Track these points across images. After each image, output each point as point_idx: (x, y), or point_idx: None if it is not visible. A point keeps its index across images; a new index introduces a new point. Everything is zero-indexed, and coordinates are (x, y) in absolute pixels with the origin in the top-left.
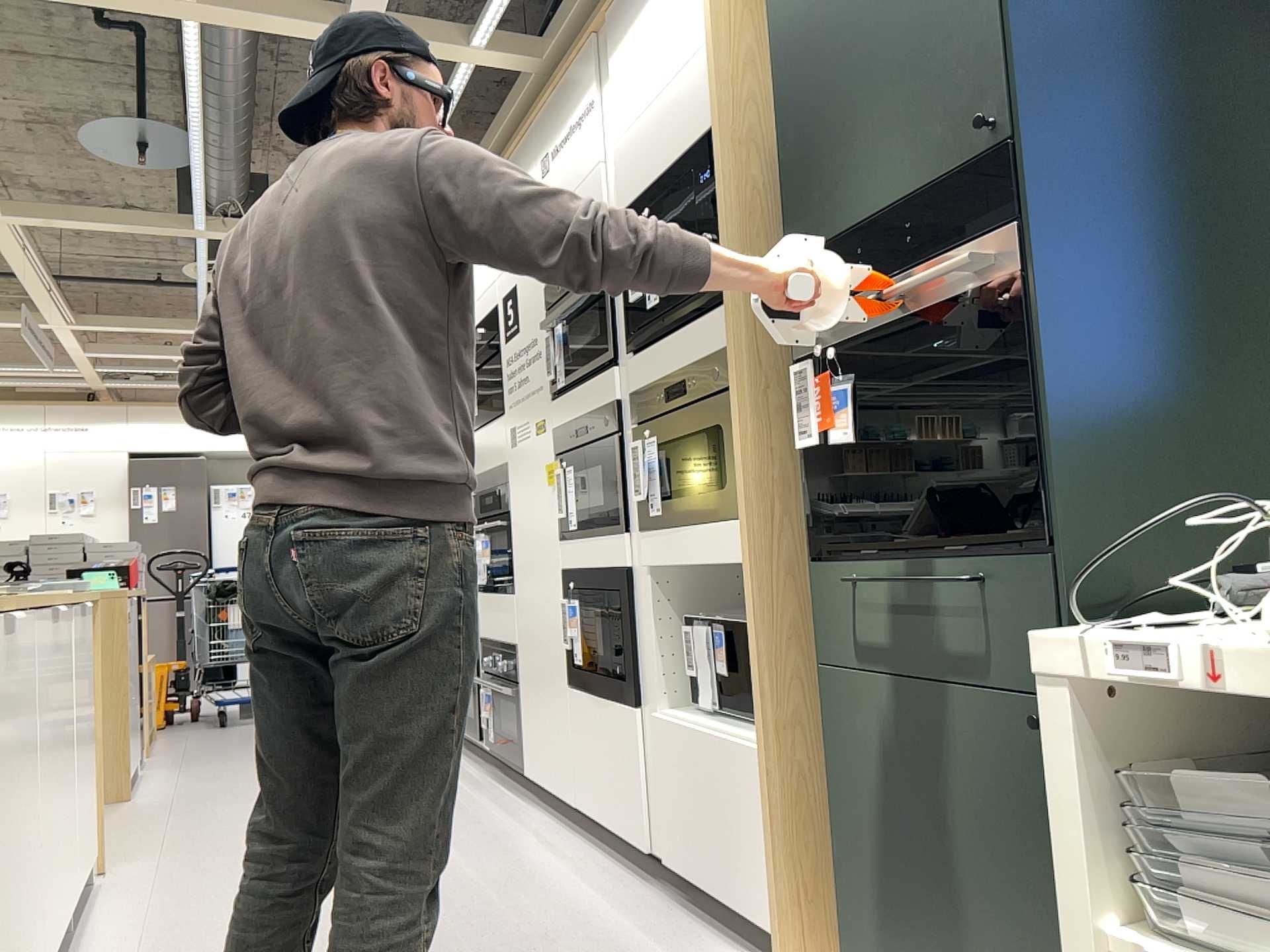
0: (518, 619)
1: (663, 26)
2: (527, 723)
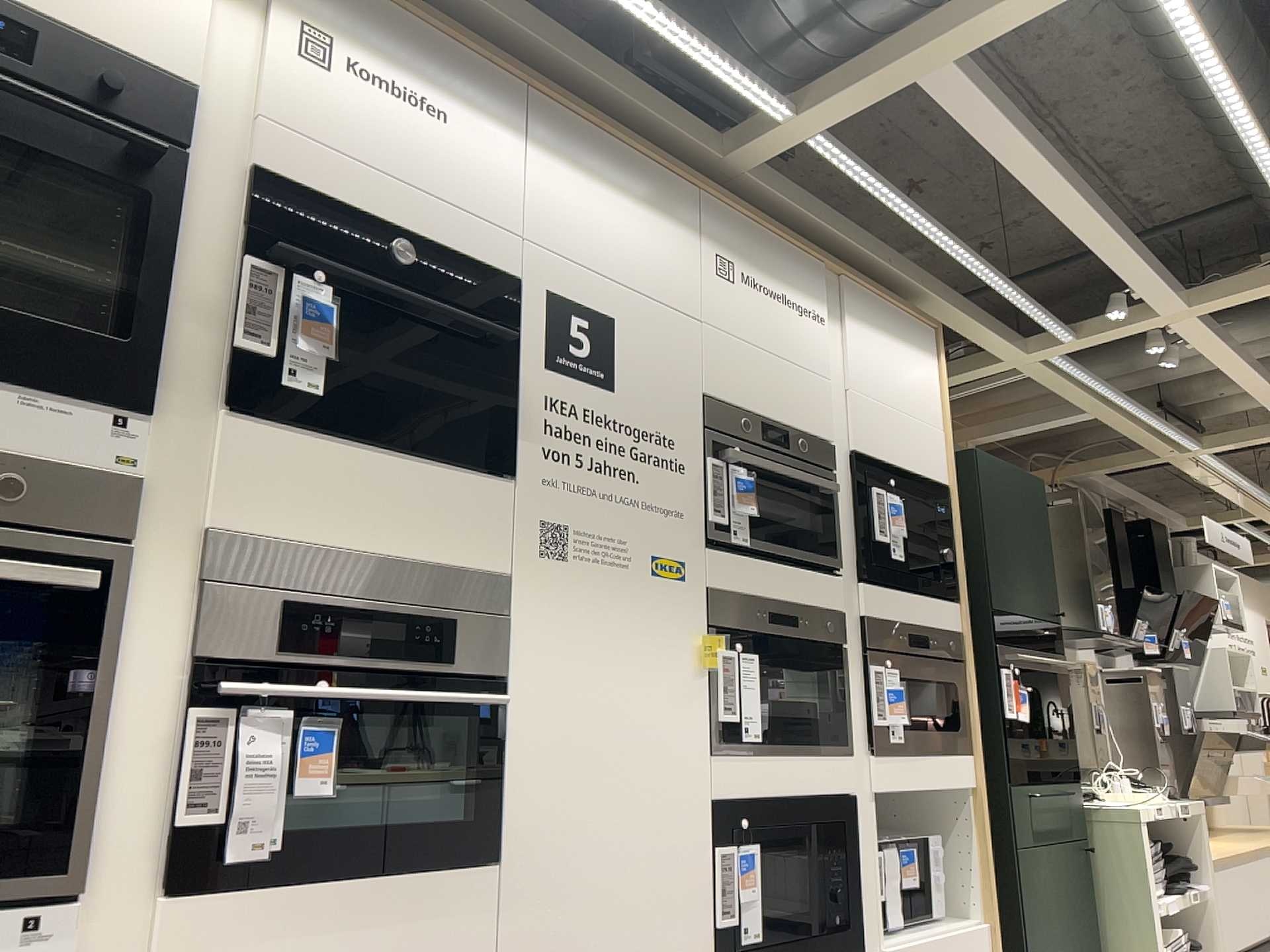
0: (516, 918)
1: (904, 369)
2: None
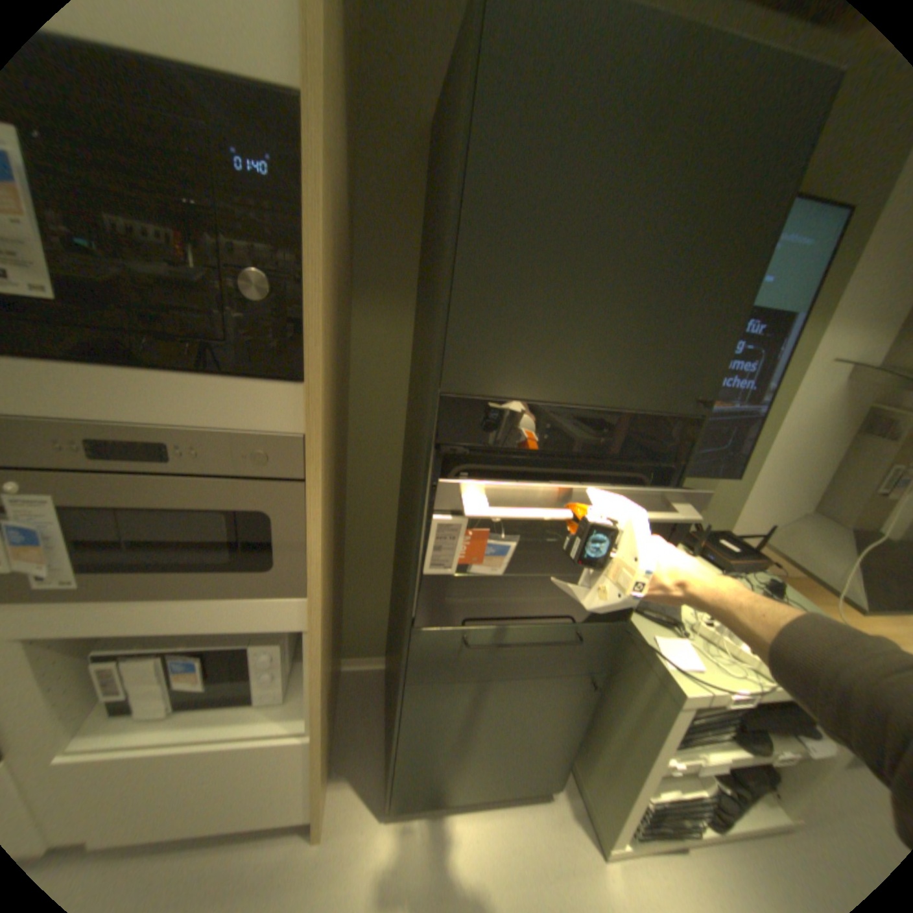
0: None
1: None
2: None
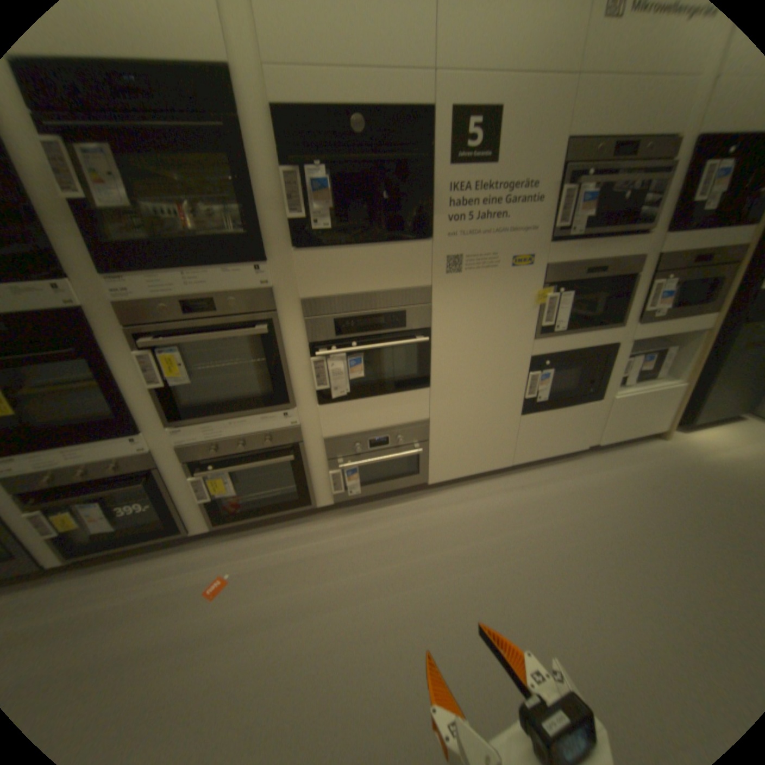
0: (435, 402)
1: None
2: (439, 457)
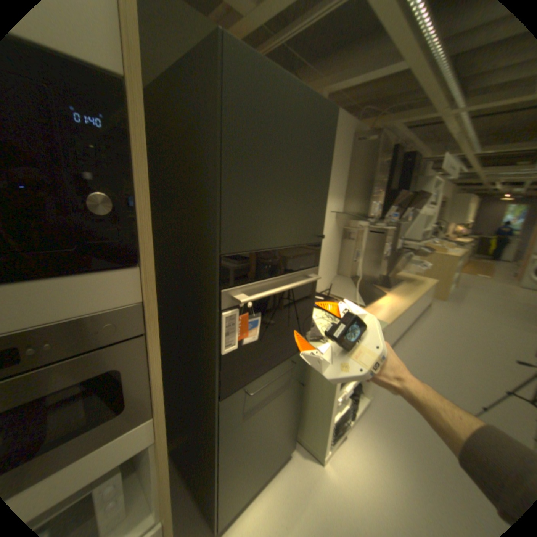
0: None
1: None
2: None
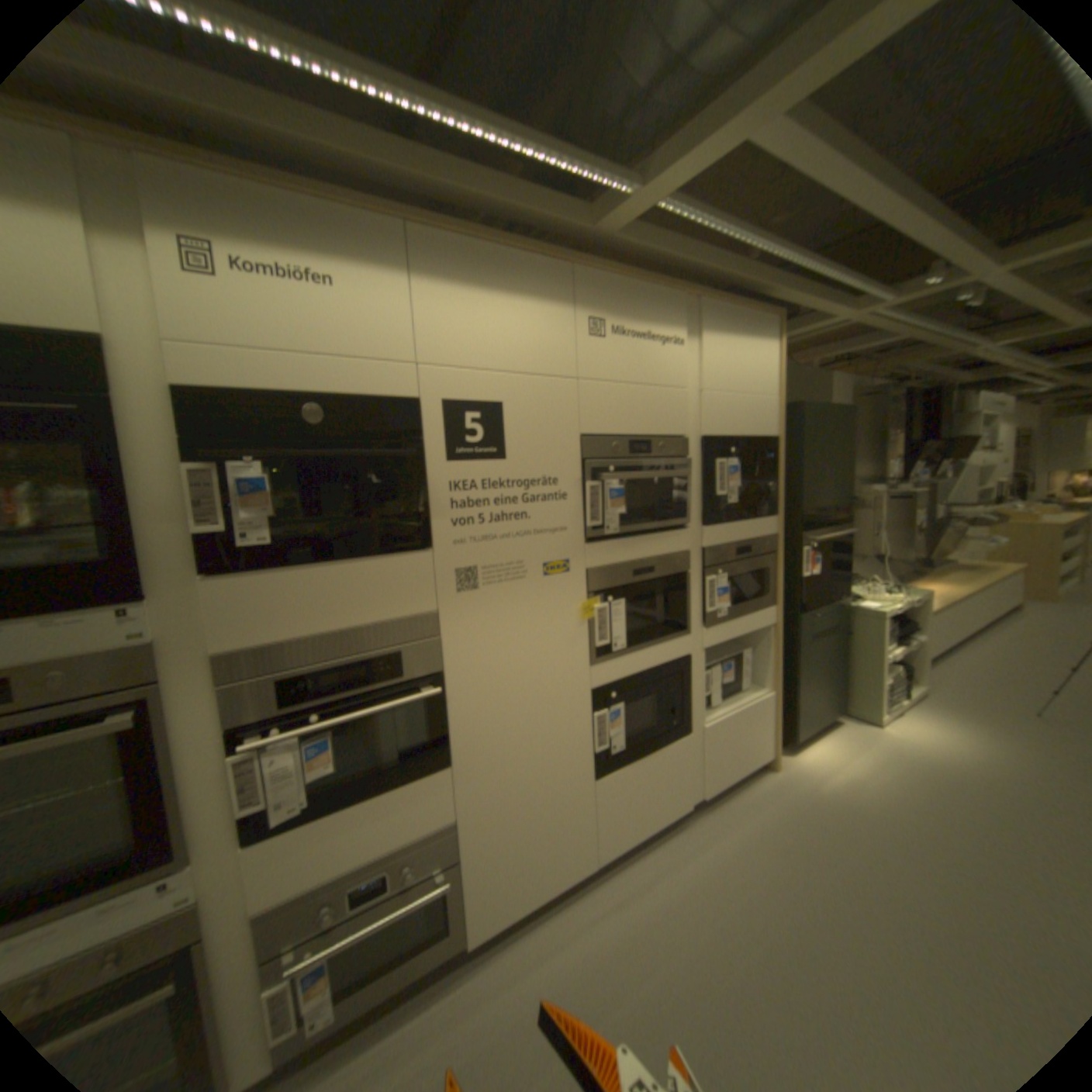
0: (464, 789)
1: (751, 359)
2: (481, 889)
